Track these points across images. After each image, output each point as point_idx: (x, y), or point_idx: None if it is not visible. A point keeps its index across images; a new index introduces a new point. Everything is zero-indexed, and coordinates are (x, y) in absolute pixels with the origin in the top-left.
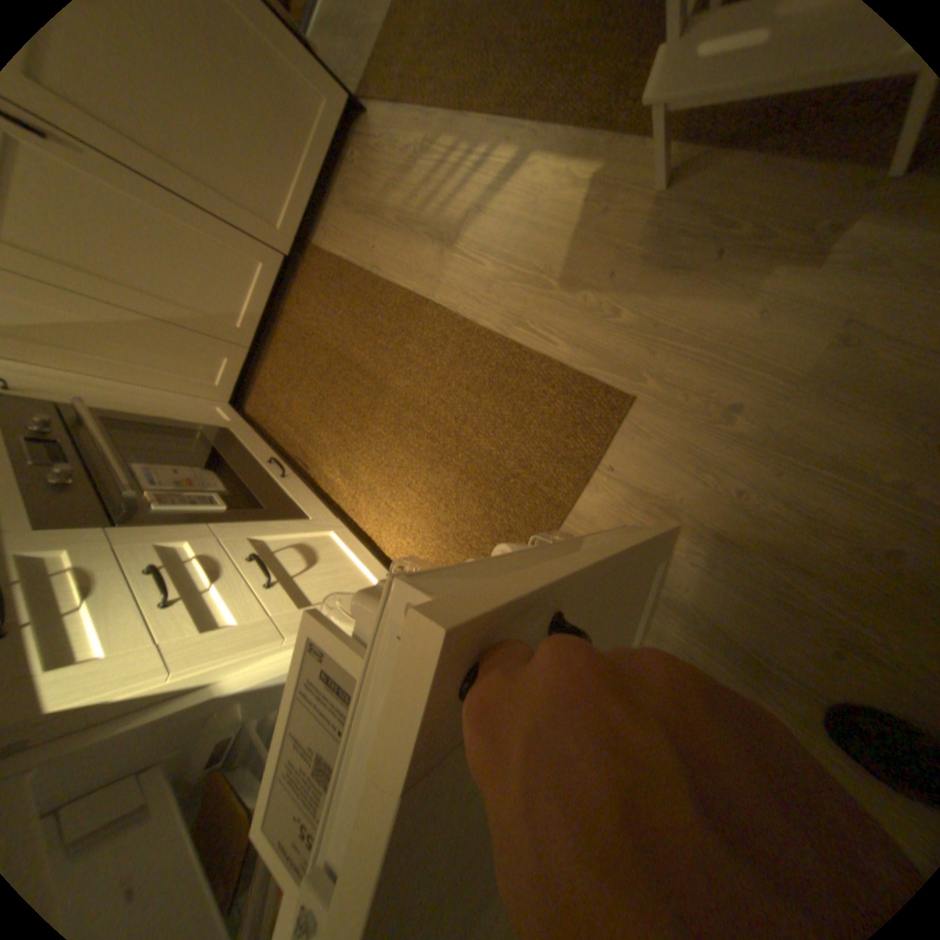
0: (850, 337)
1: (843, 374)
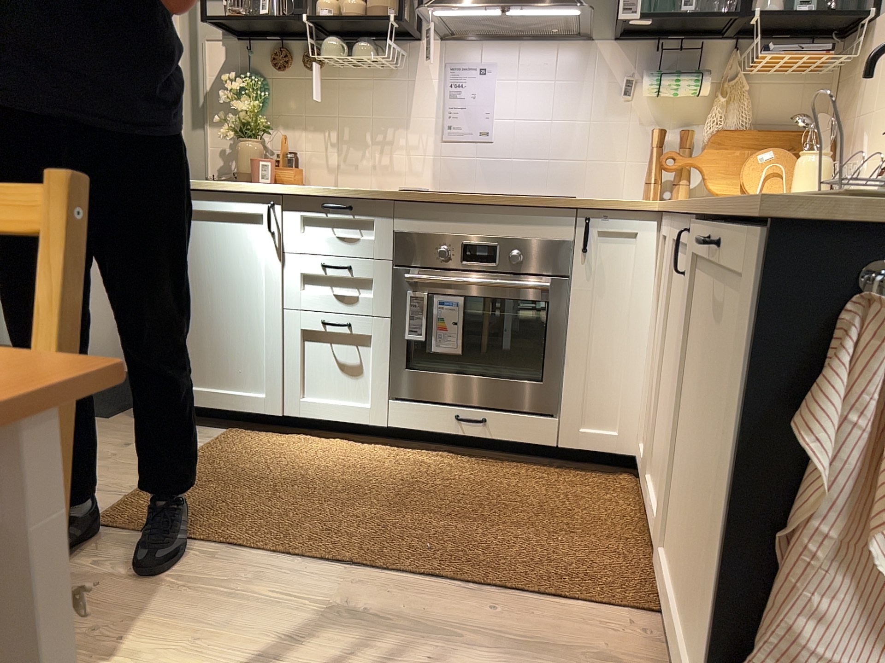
0: None
1: None
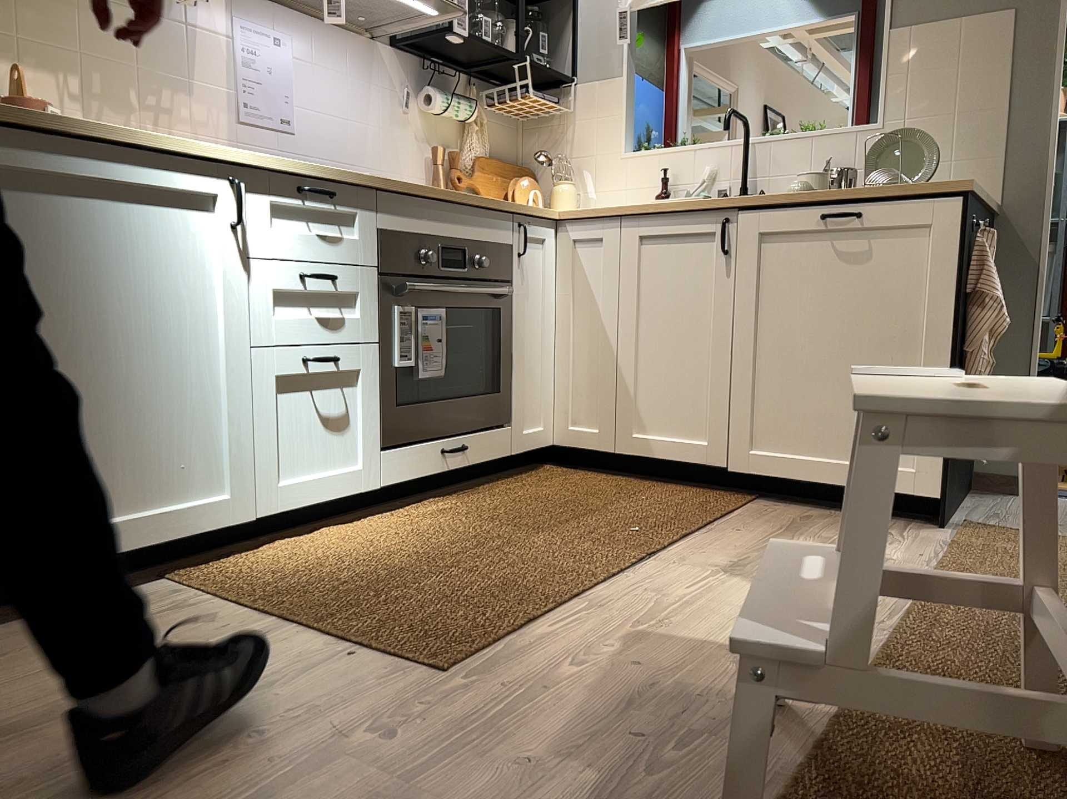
0: None
1: None
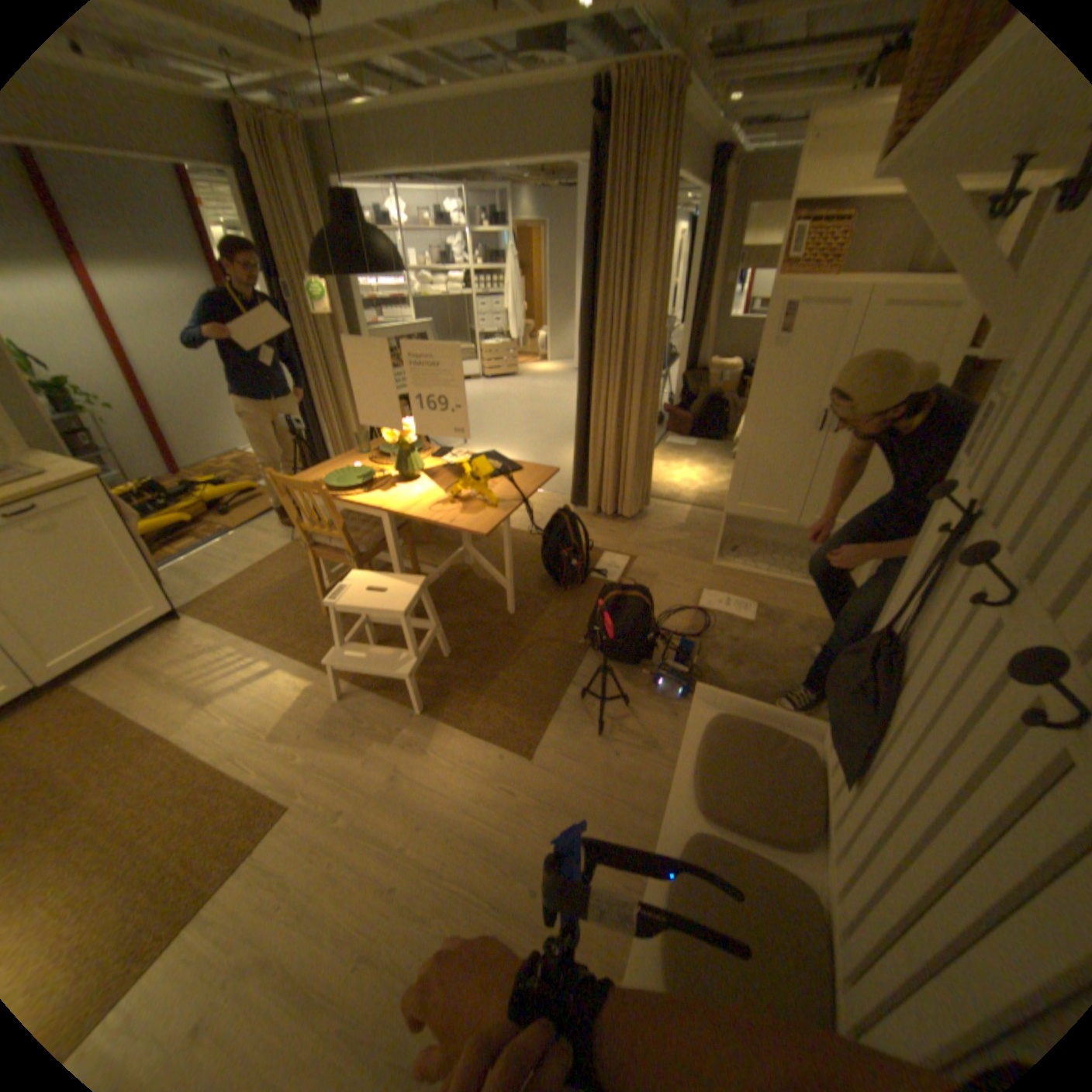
0: (391, 776)
1: (385, 793)
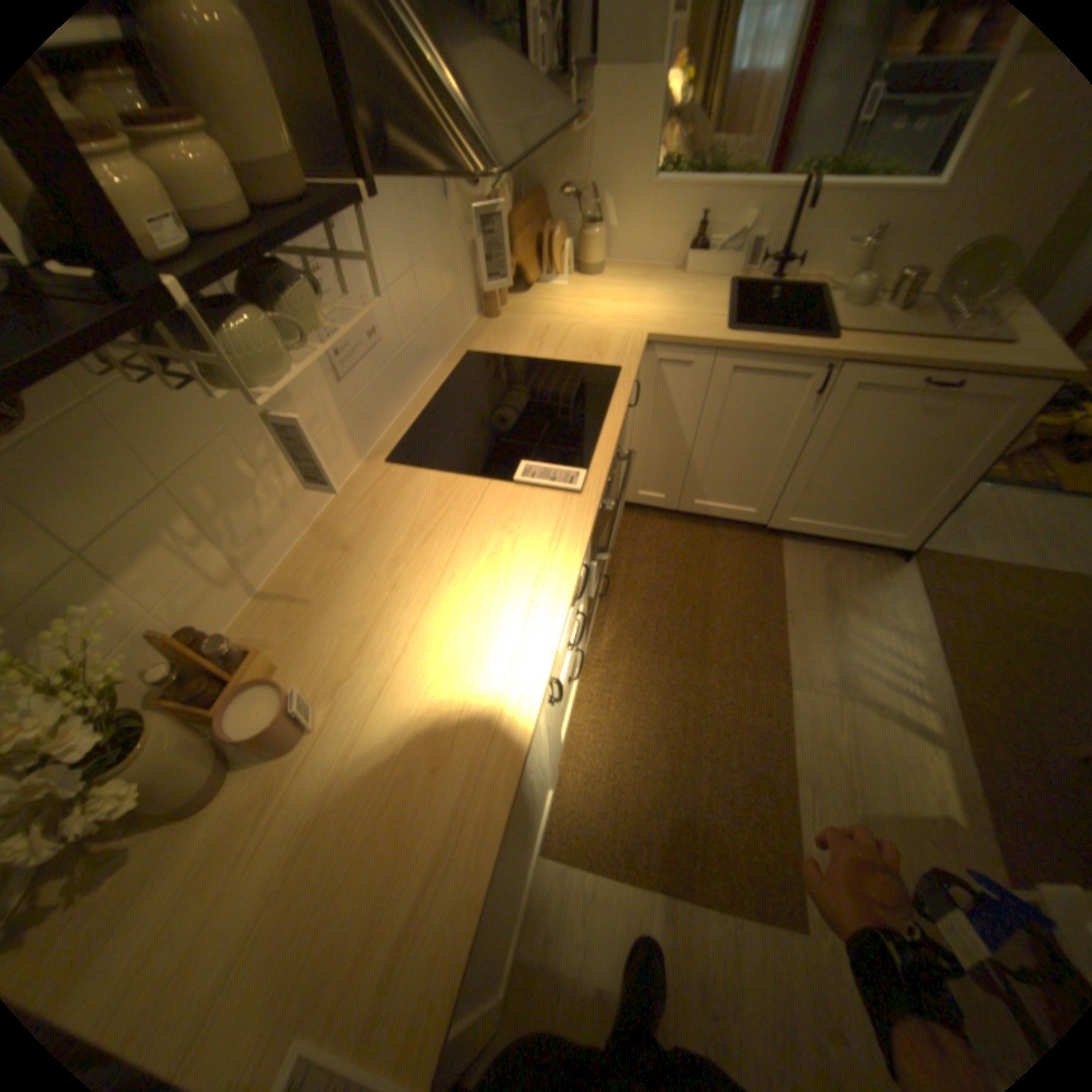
0: None
1: None
